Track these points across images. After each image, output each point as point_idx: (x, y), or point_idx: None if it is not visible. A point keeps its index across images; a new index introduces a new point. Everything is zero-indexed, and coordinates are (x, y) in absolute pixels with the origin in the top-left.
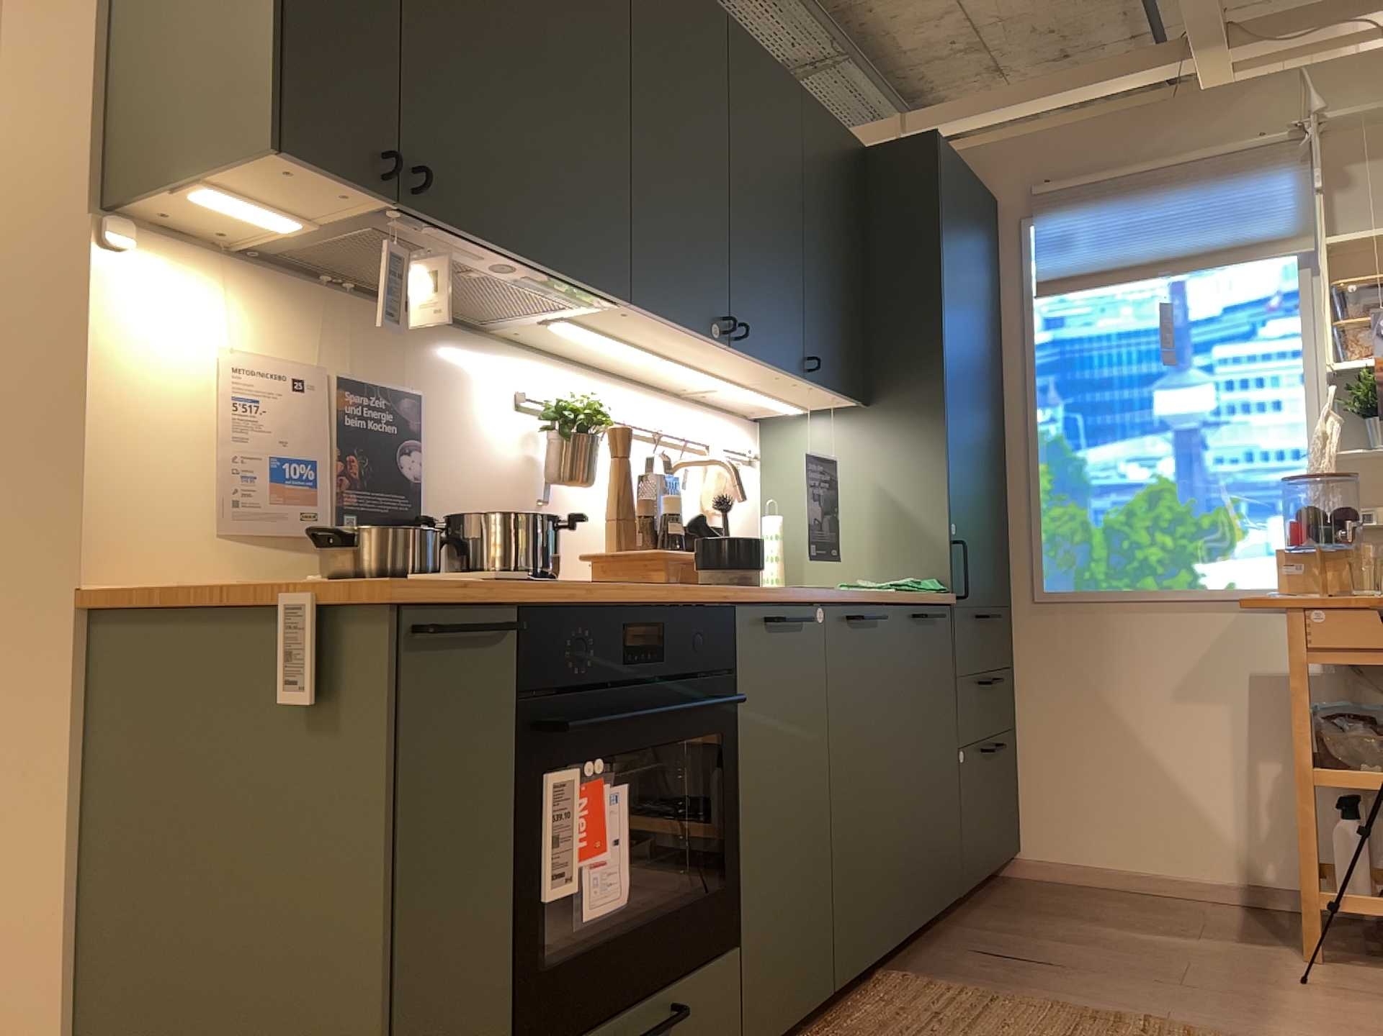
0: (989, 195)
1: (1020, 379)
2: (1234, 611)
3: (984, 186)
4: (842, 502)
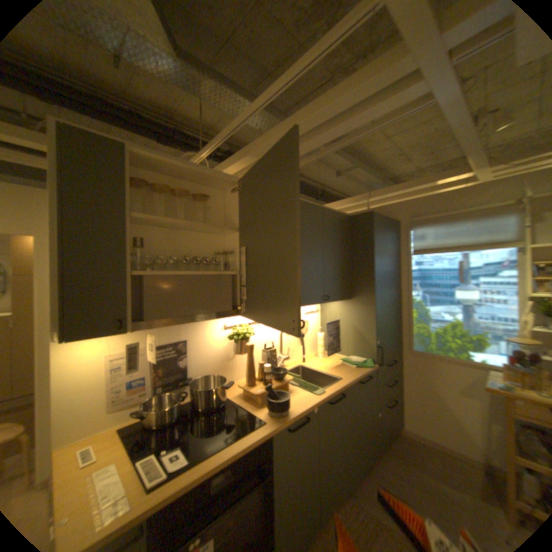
0: (397, 219)
1: (407, 280)
2: (485, 371)
3: (396, 216)
4: (343, 328)
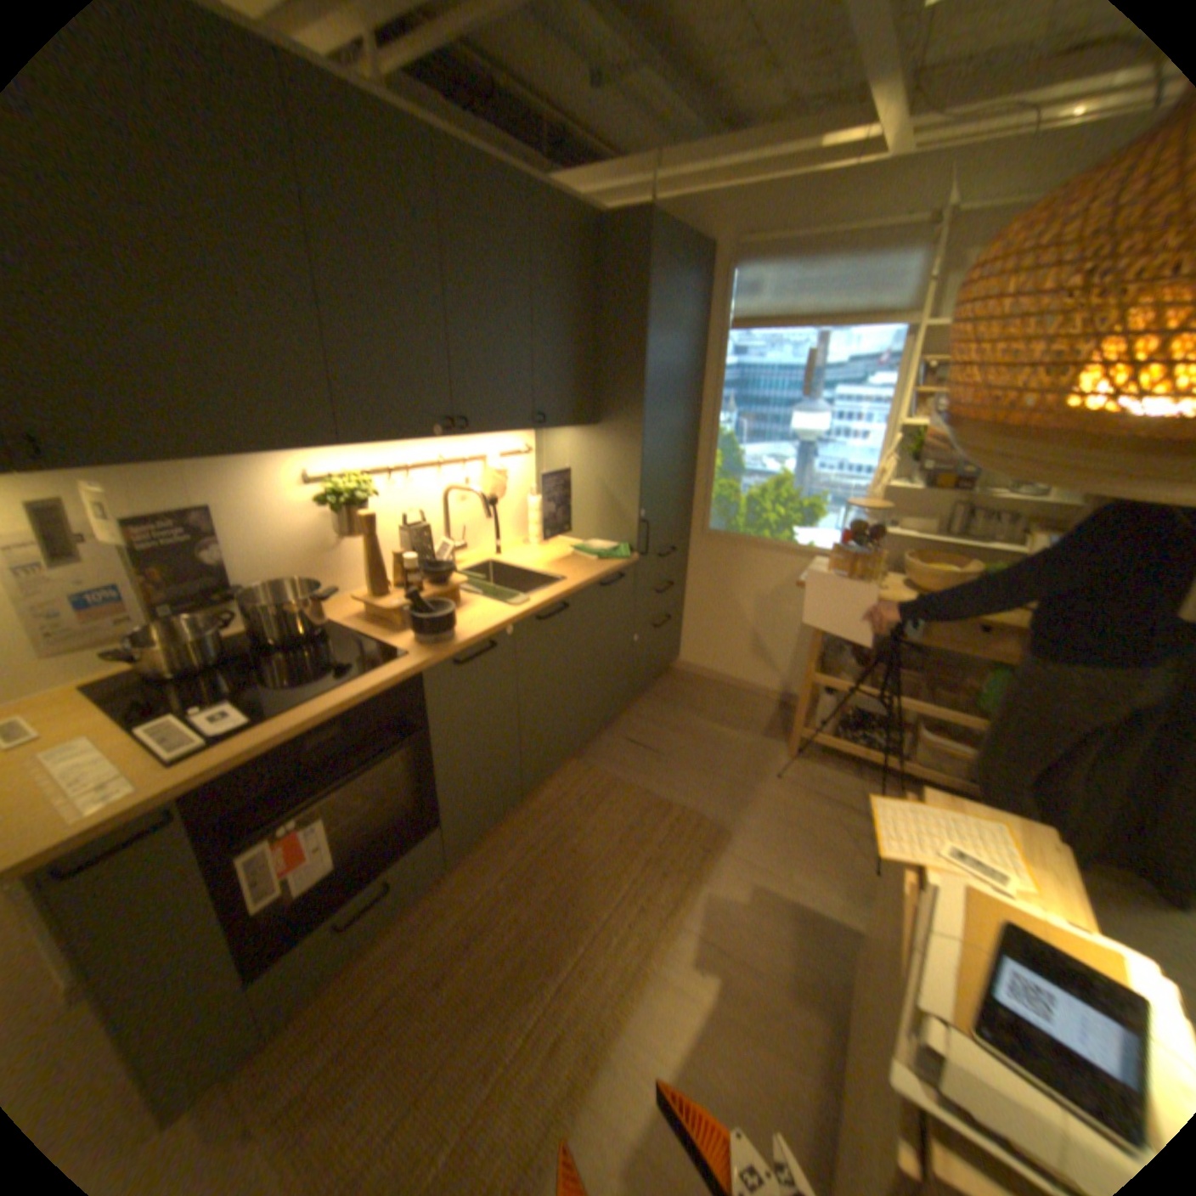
0: (711, 238)
1: (713, 391)
2: (809, 559)
3: (709, 229)
4: (578, 487)
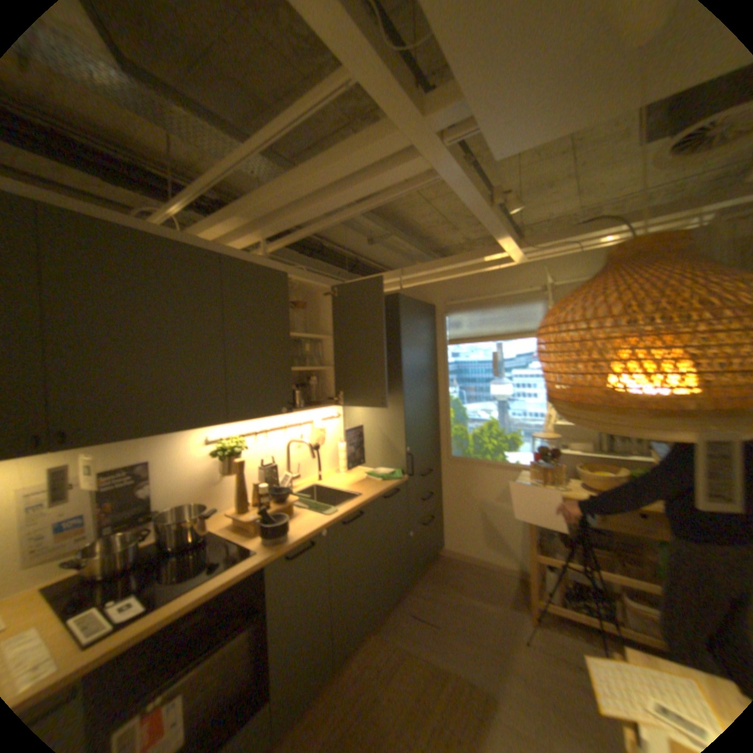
0: (432, 303)
1: (443, 376)
2: (519, 472)
3: (431, 299)
4: (369, 435)
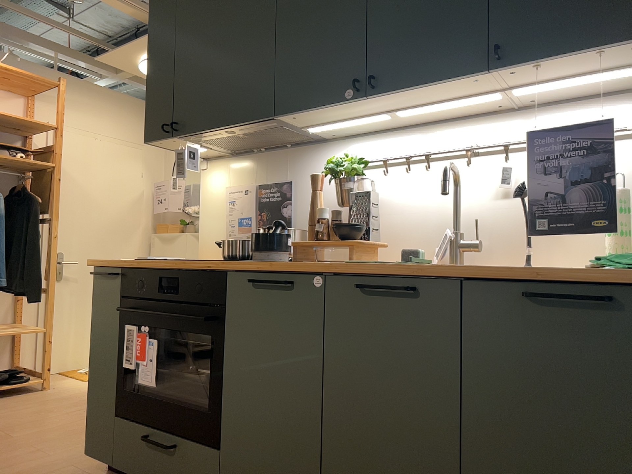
0: None
1: None
2: None
3: None
4: None
